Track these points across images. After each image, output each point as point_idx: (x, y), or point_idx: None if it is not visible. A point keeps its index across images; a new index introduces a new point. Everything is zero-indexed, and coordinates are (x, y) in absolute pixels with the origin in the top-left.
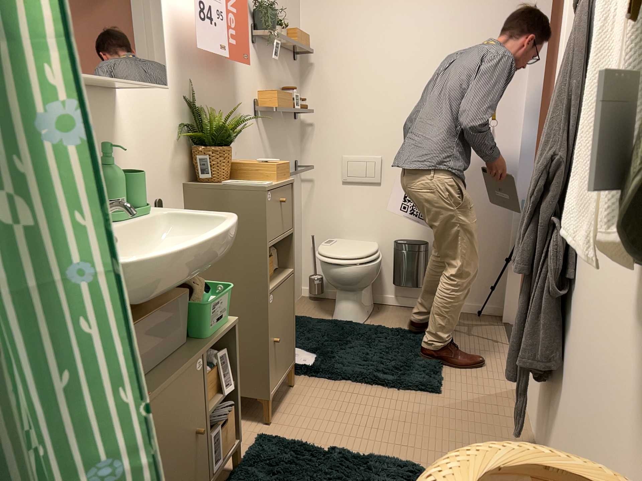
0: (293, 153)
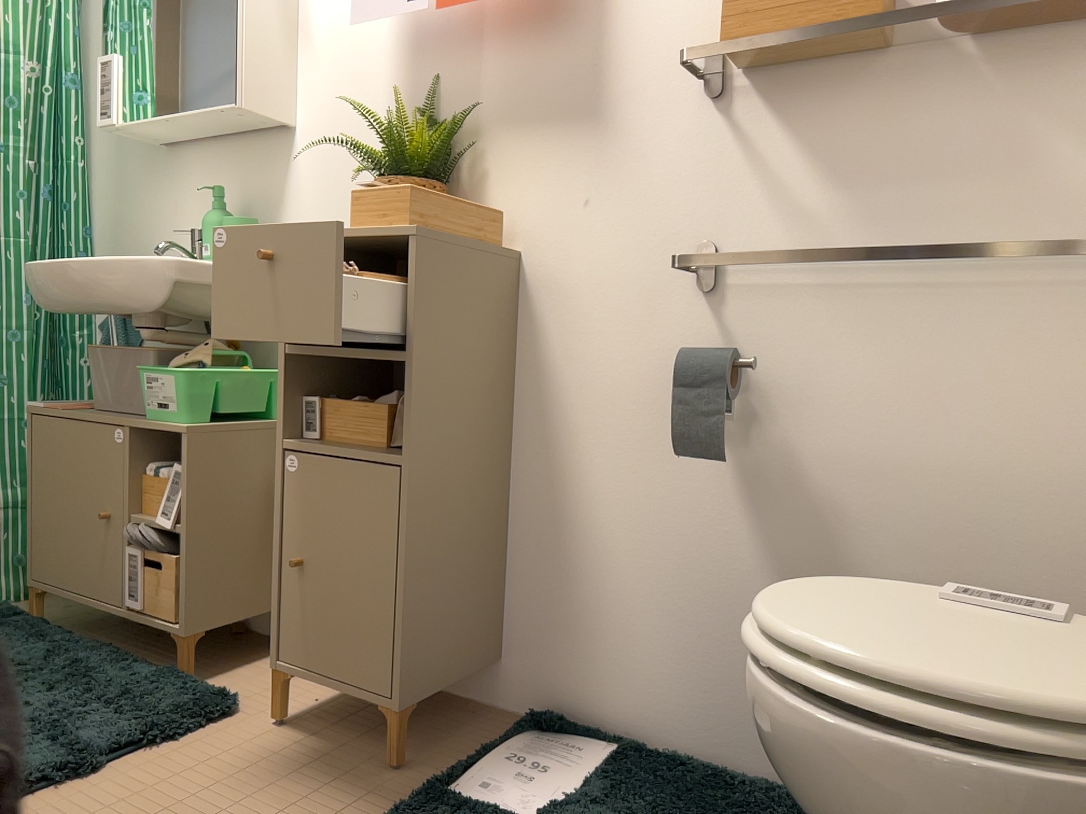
0: None
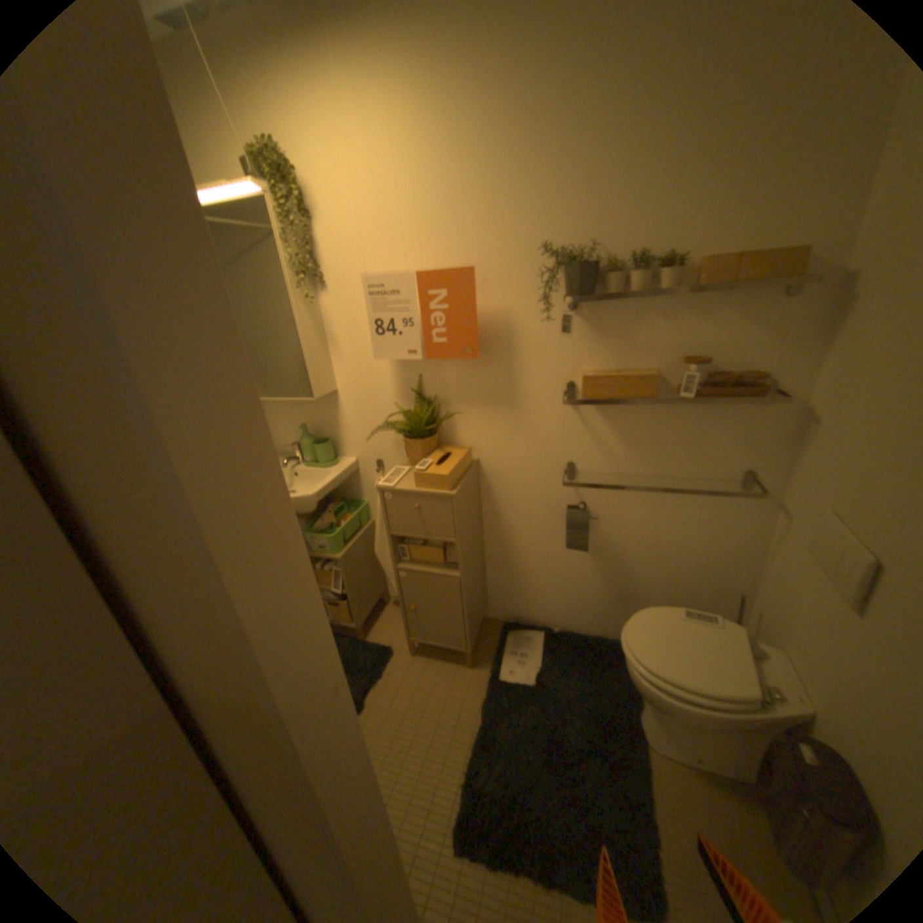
0: (738, 455)
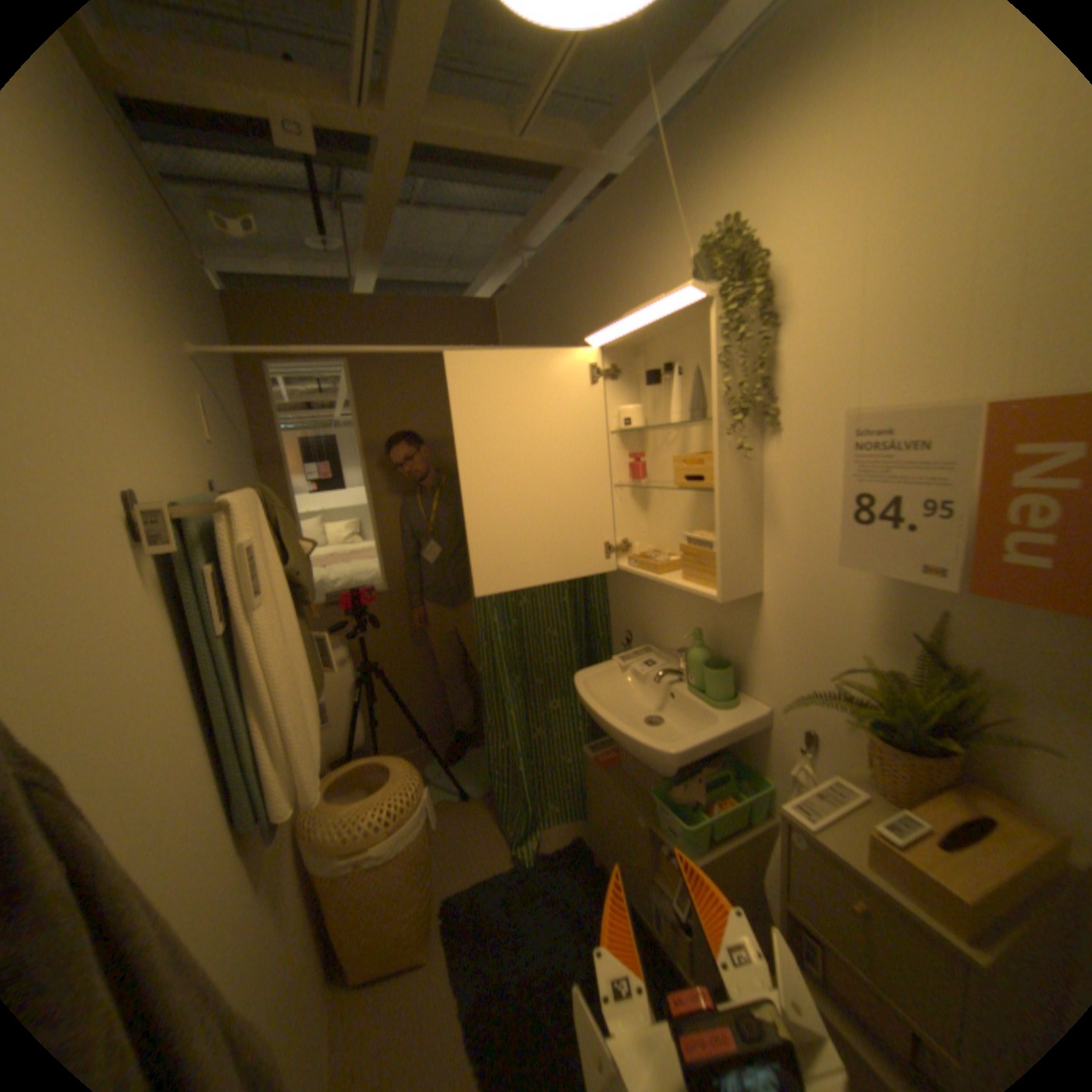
0: None
